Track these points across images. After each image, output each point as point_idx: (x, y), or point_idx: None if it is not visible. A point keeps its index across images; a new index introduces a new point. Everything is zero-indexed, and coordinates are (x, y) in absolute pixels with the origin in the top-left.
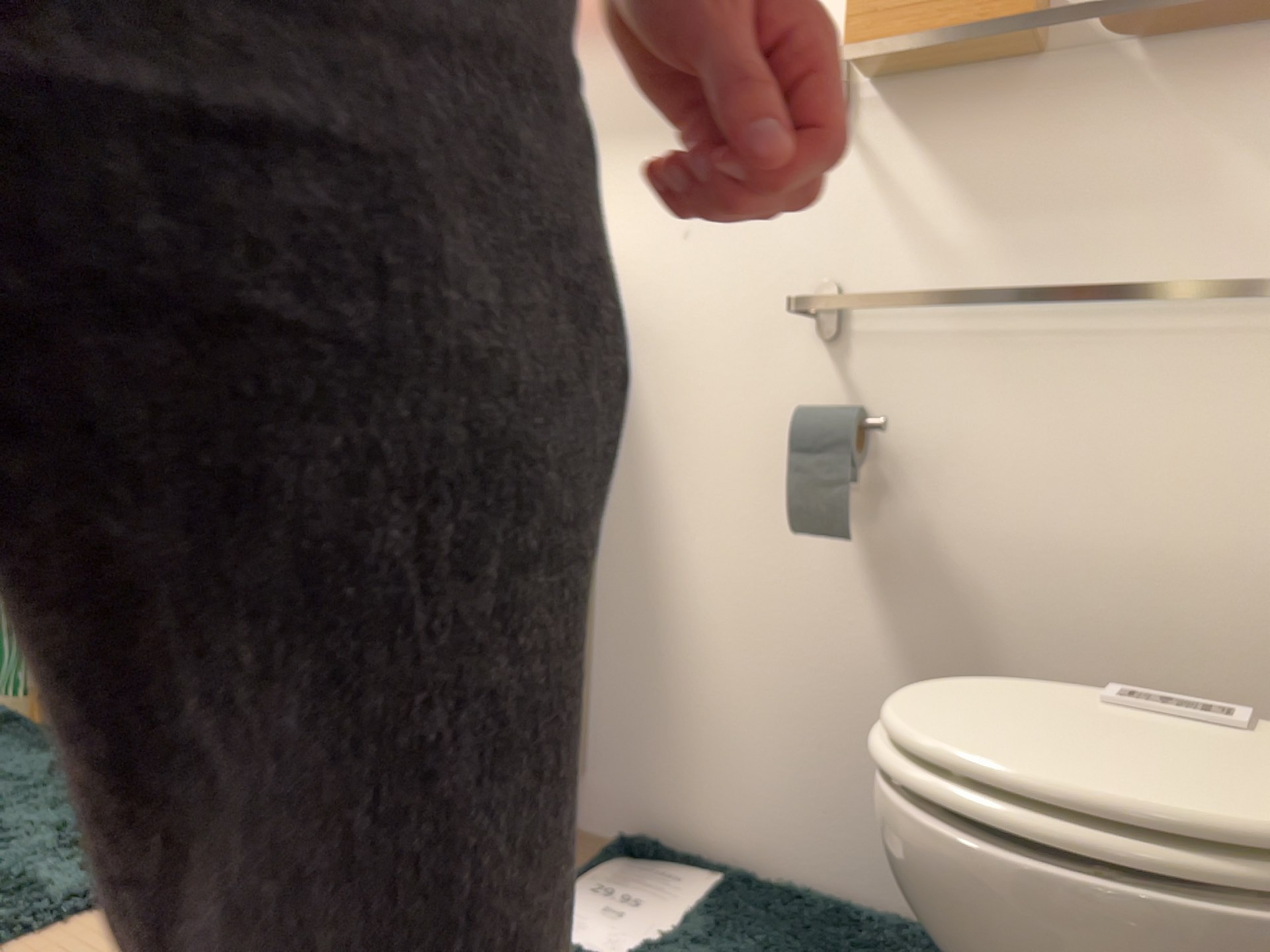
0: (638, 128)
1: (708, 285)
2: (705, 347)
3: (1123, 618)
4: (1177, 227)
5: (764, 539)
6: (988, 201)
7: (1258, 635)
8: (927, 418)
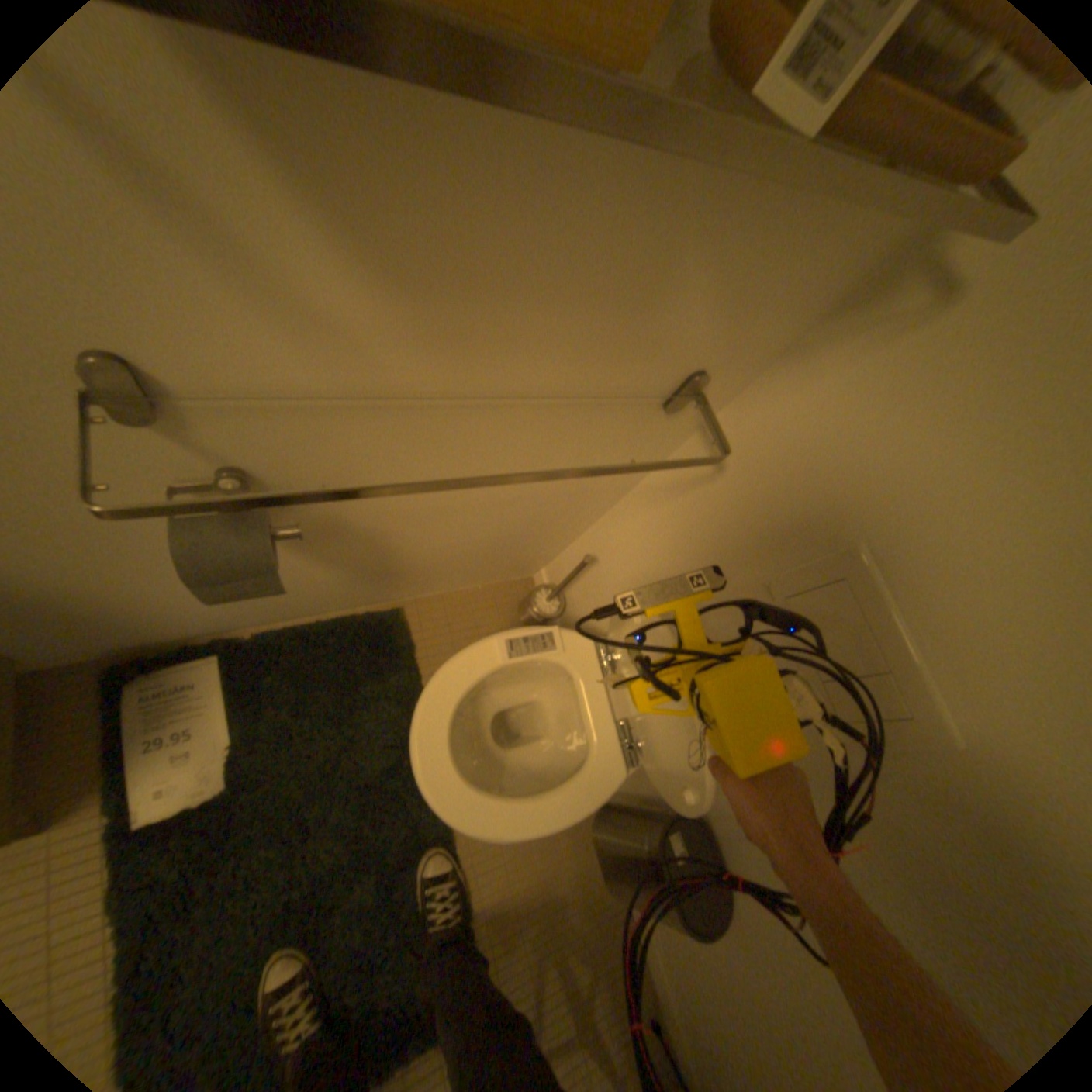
0: None
1: None
2: None
3: (481, 523)
4: (623, 331)
5: (145, 552)
6: (415, 263)
7: (547, 515)
8: (331, 466)
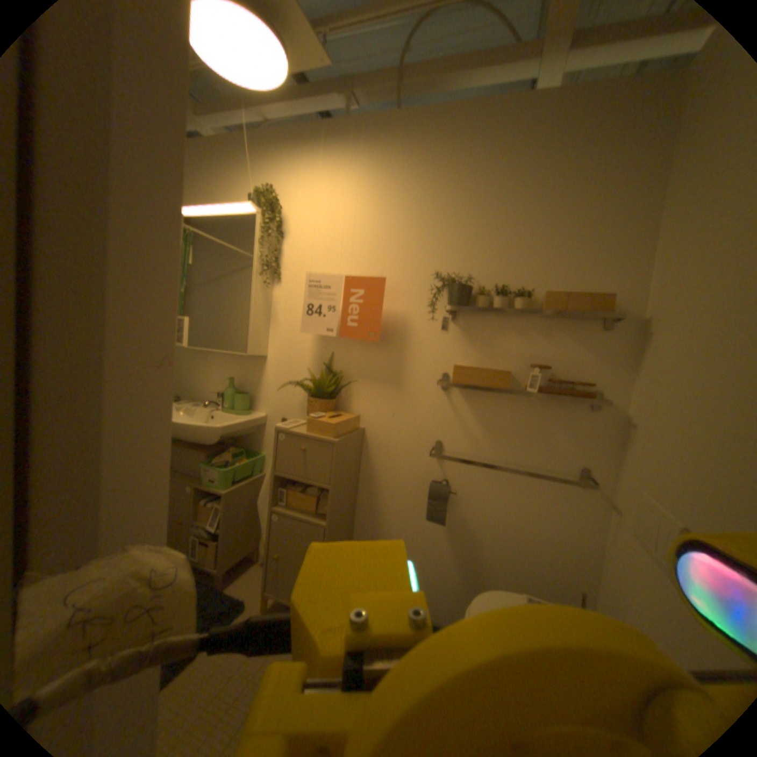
0: (378, 376)
1: (400, 432)
2: (398, 451)
3: (522, 555)
4: (545, 448)
5: (414, 515)
6: (491, 427)
7: (558, 565)
8: (468, 487)
